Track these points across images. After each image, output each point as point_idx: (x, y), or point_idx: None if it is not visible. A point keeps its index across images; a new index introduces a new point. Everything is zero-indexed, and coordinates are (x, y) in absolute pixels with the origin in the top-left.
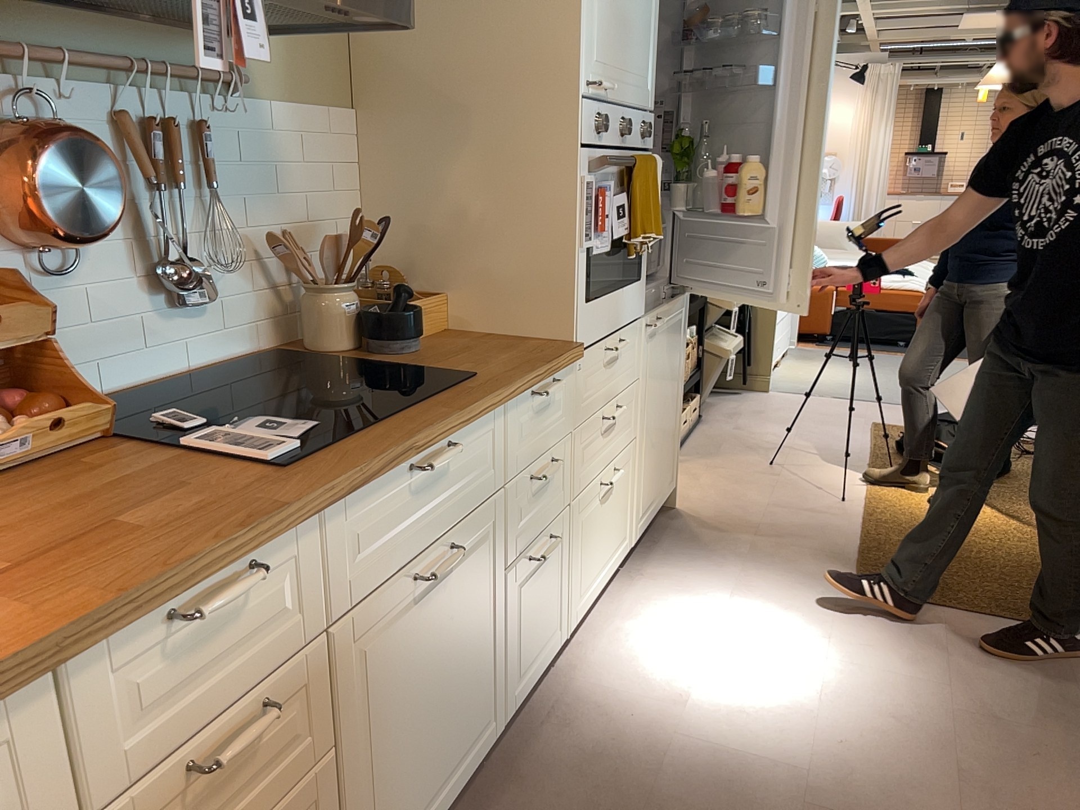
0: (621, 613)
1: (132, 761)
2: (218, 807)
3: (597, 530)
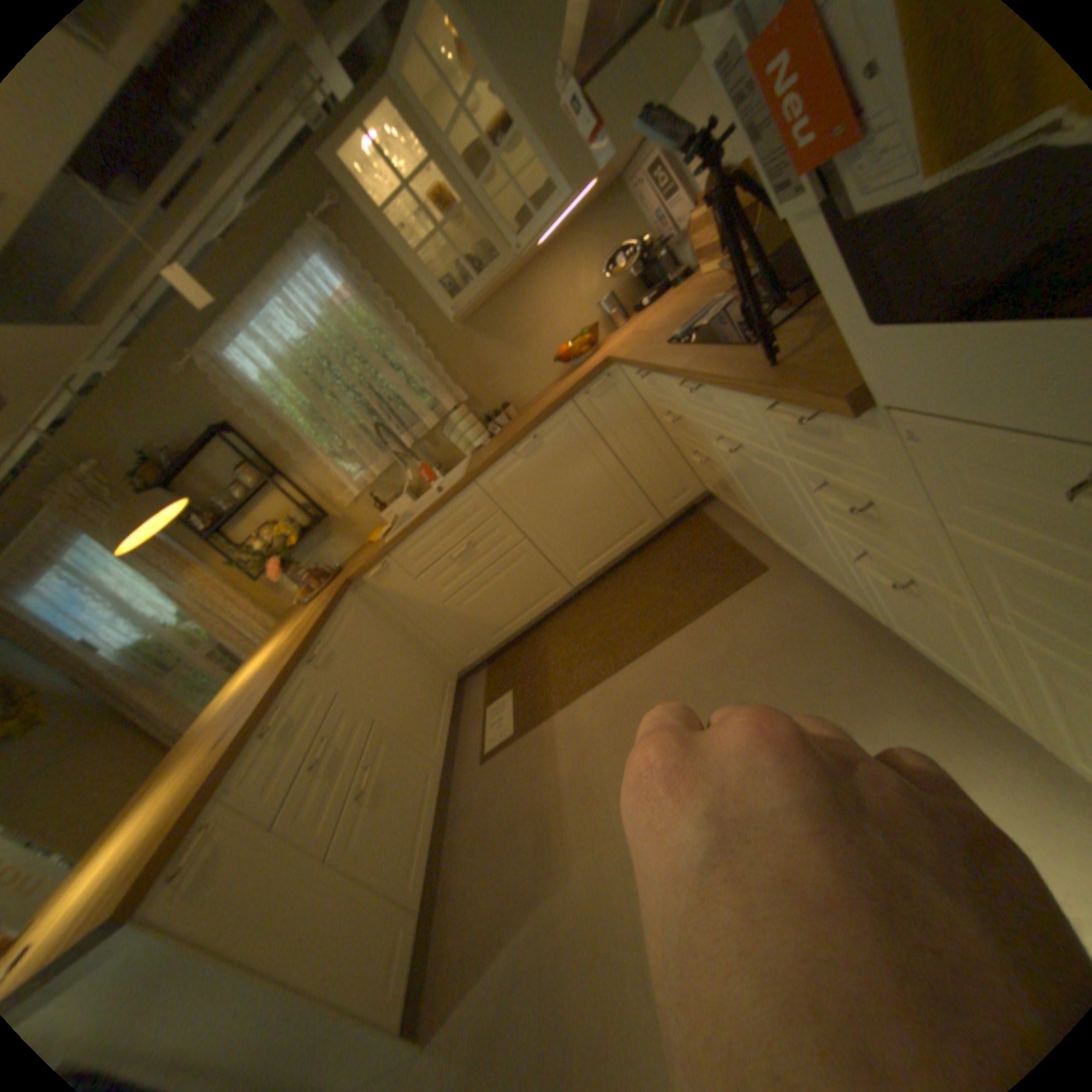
0: None
1: (659, 397)
2: (689, 431)
3: None
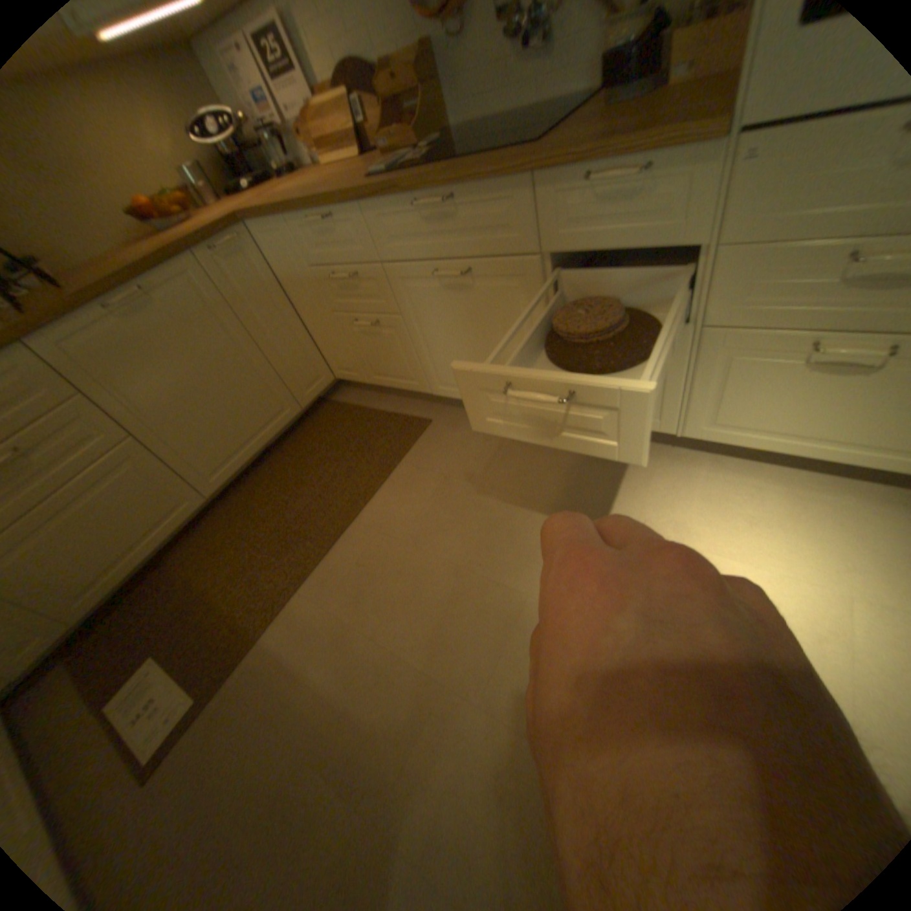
0: (799, 493)
1: (316, 259)
2: (352, 296)
3: (788, 390)
